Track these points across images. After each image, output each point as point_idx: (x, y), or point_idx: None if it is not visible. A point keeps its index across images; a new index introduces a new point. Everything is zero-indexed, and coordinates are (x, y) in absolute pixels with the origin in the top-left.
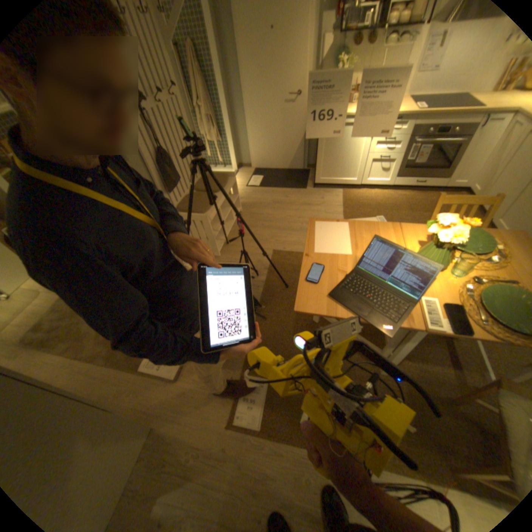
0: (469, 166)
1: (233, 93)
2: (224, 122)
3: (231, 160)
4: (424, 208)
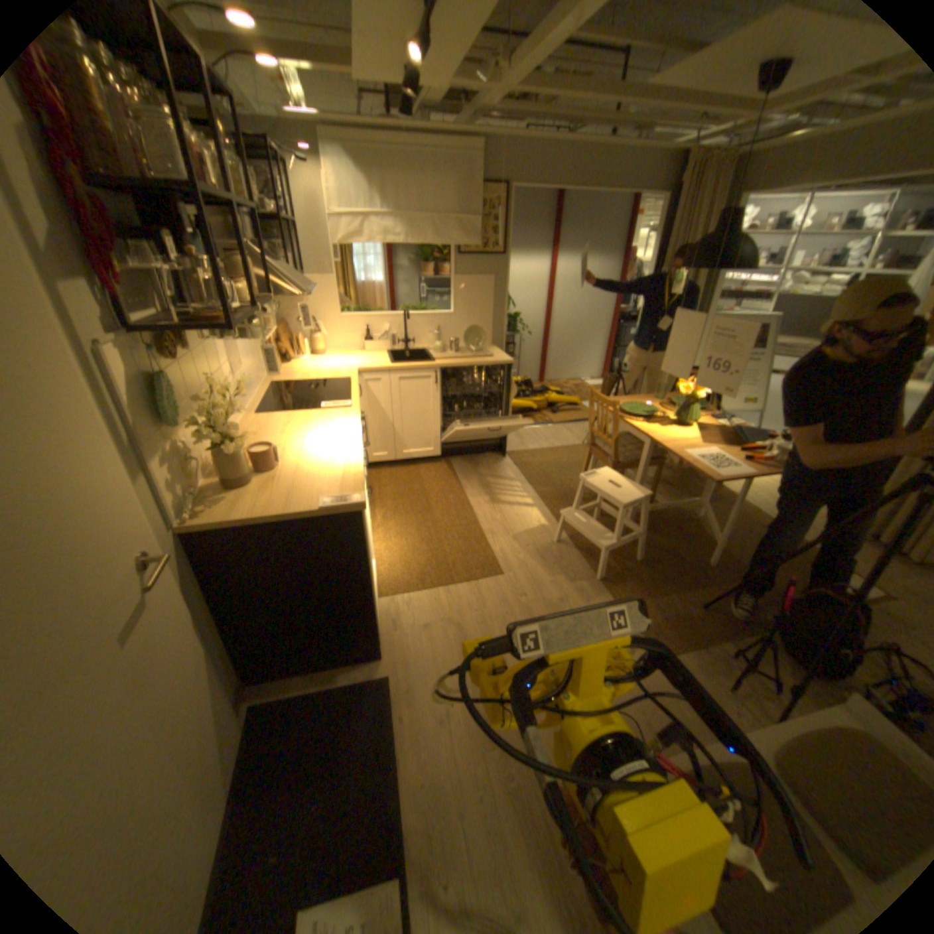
0: None
1: None
2: None
3: None
4: (417, 500)
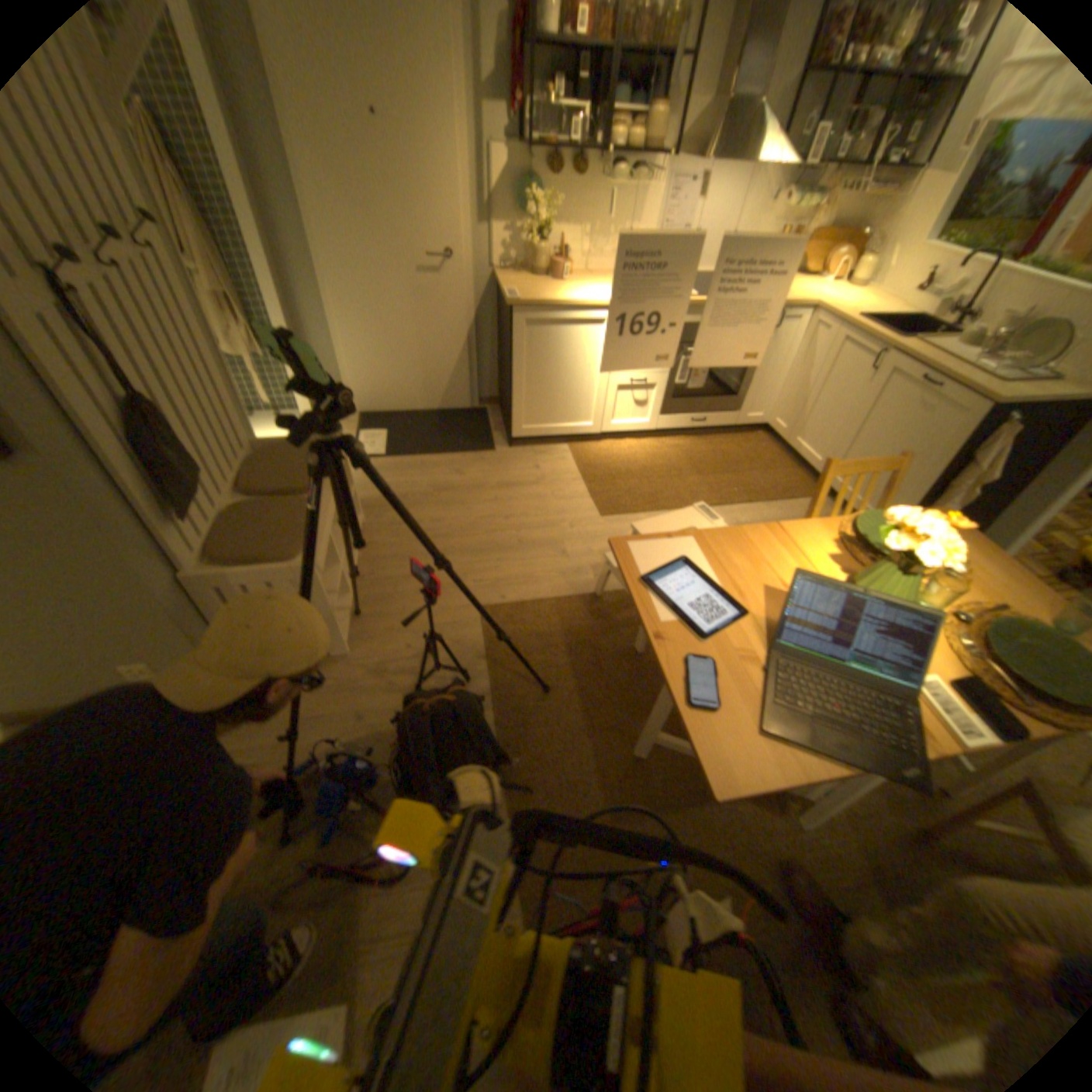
0: (758, 389)
1: (282, 242)
2: (263, 309)
3: (291, 395)
4: (717, 466)
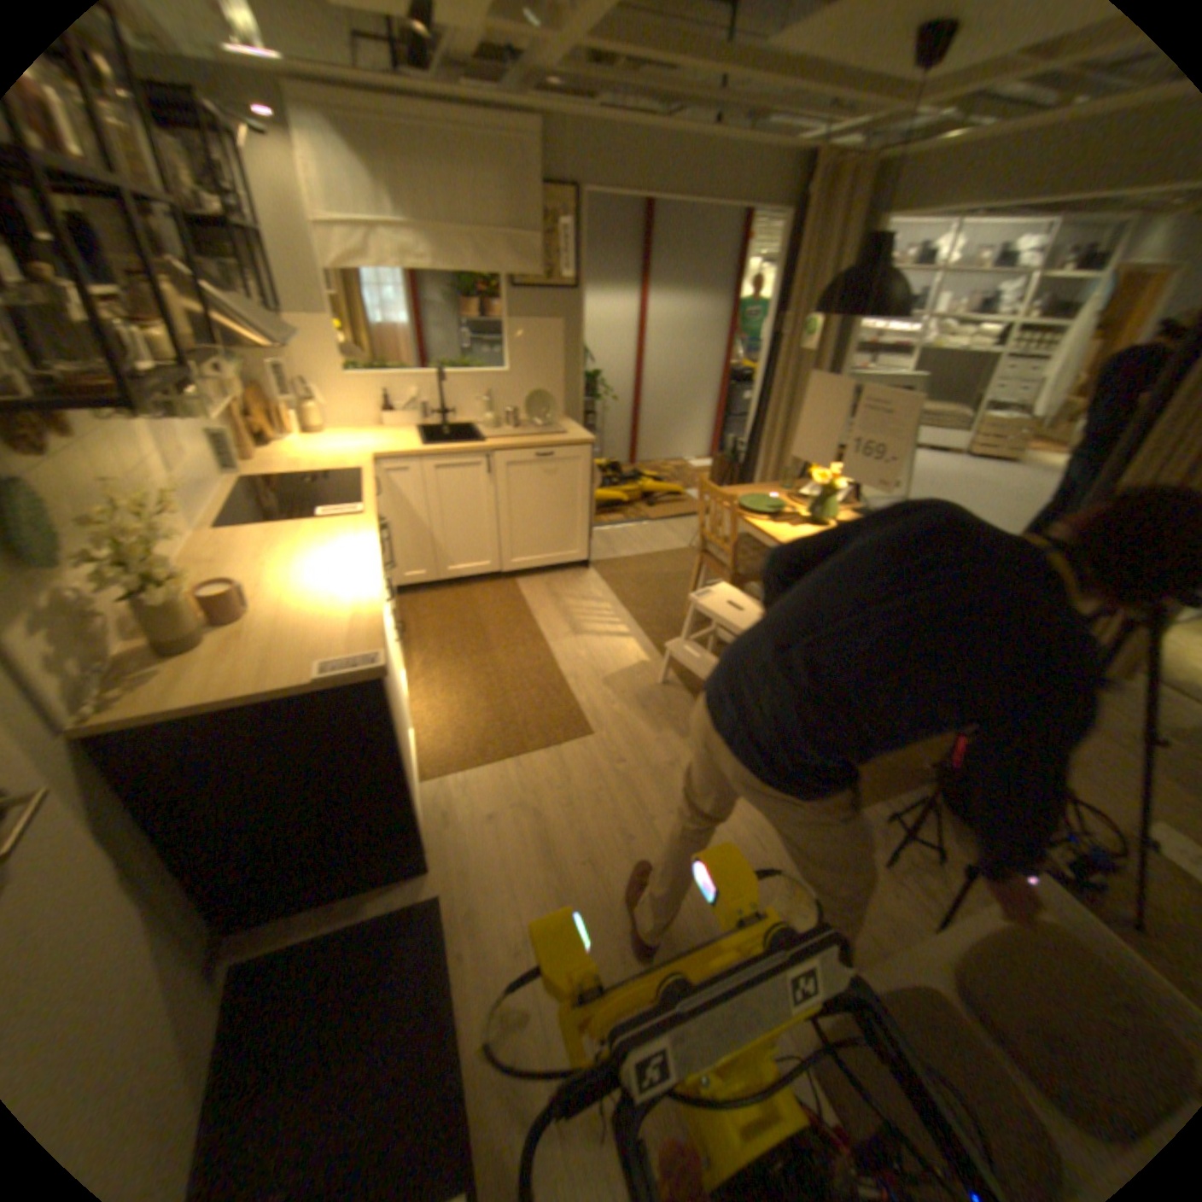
0: None
1: None
2: None
3: None
4: (472, 636)
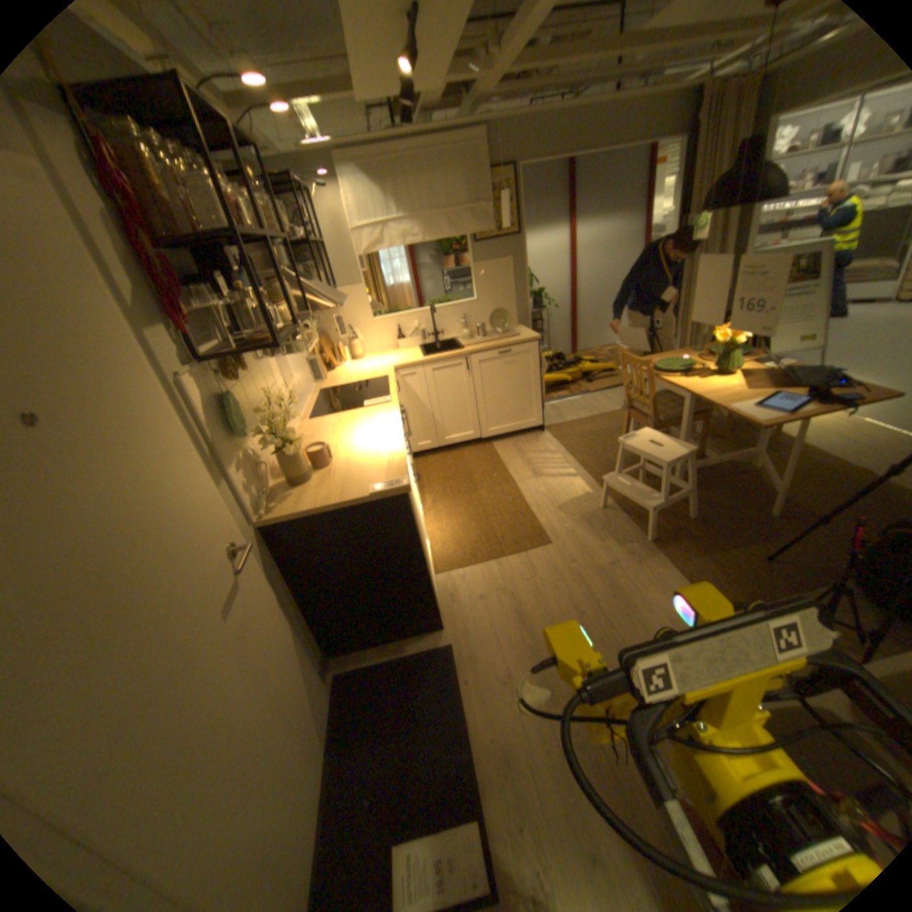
0: None
1: None
2: None
3: None
4: (462, 483)
